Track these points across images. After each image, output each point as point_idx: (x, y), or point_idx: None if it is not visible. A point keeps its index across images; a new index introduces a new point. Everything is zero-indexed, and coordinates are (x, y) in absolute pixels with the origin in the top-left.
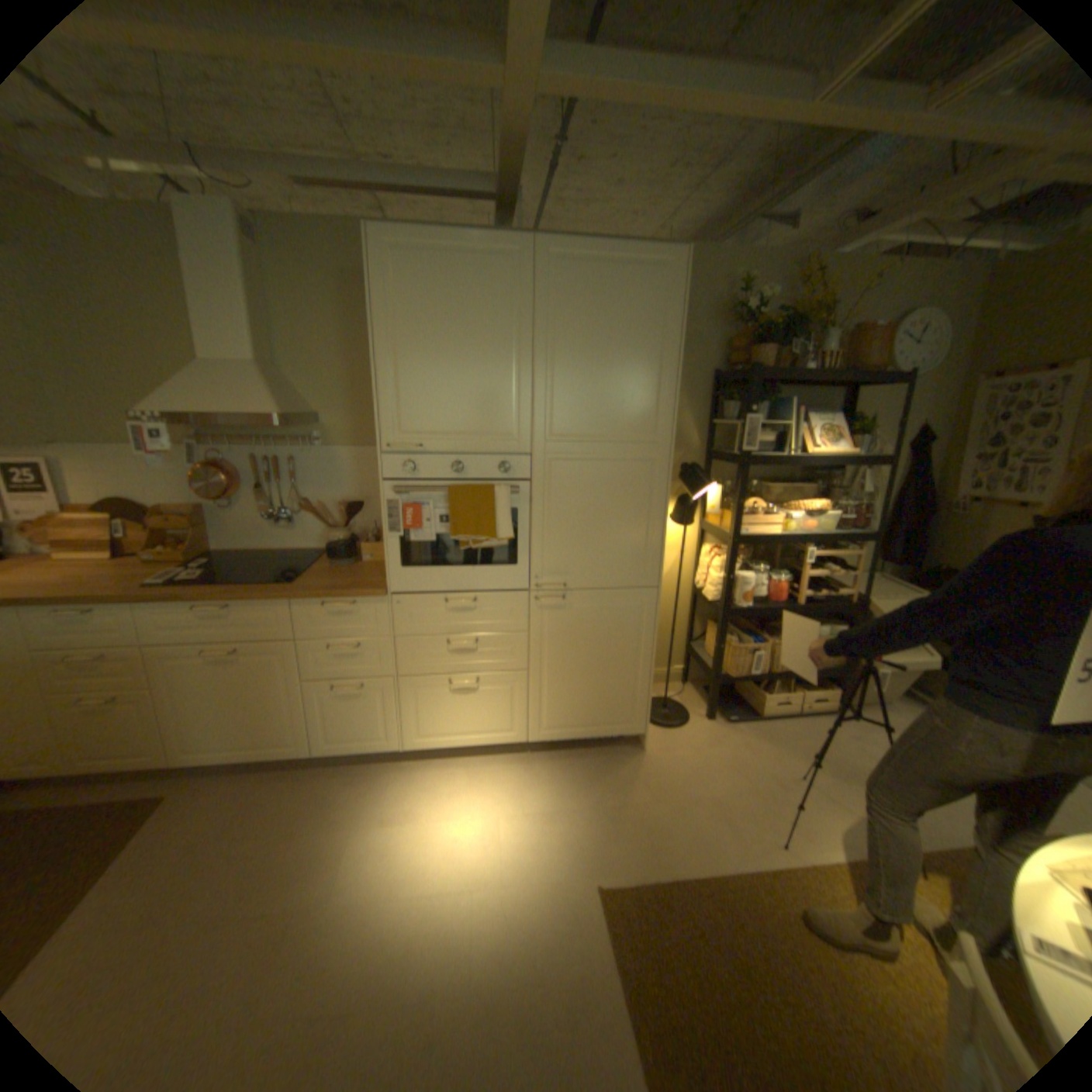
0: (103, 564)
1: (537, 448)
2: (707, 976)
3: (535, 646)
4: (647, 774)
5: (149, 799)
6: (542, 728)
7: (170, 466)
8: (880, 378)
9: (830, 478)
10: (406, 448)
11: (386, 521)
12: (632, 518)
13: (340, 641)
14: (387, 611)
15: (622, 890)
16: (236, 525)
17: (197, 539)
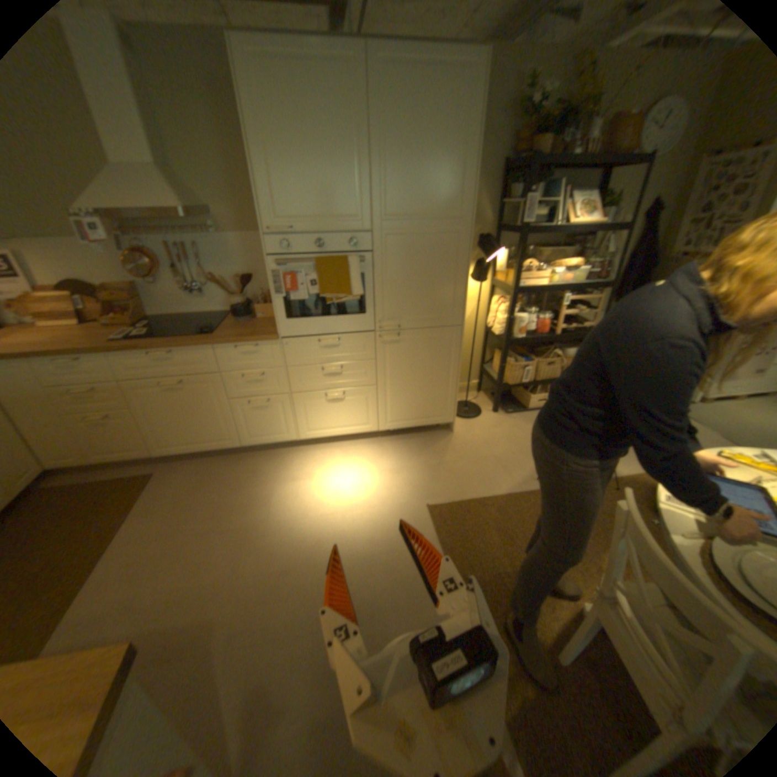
0: (75, 327)
1: (376, 225)
2: (489, 542)
3: (381, 368)
4: (455, 444)
5: (144, 474)
6: (387, 421)
7: (106, 252)
8: (629, 159)
9: (586, 242)
10: (282, 229)
11: (273, 285)
12: (444, 276)
13: (251, 371)
14: (280, 349)
15: (440, 505)
16: (163, 295)
17: (138, 306)
